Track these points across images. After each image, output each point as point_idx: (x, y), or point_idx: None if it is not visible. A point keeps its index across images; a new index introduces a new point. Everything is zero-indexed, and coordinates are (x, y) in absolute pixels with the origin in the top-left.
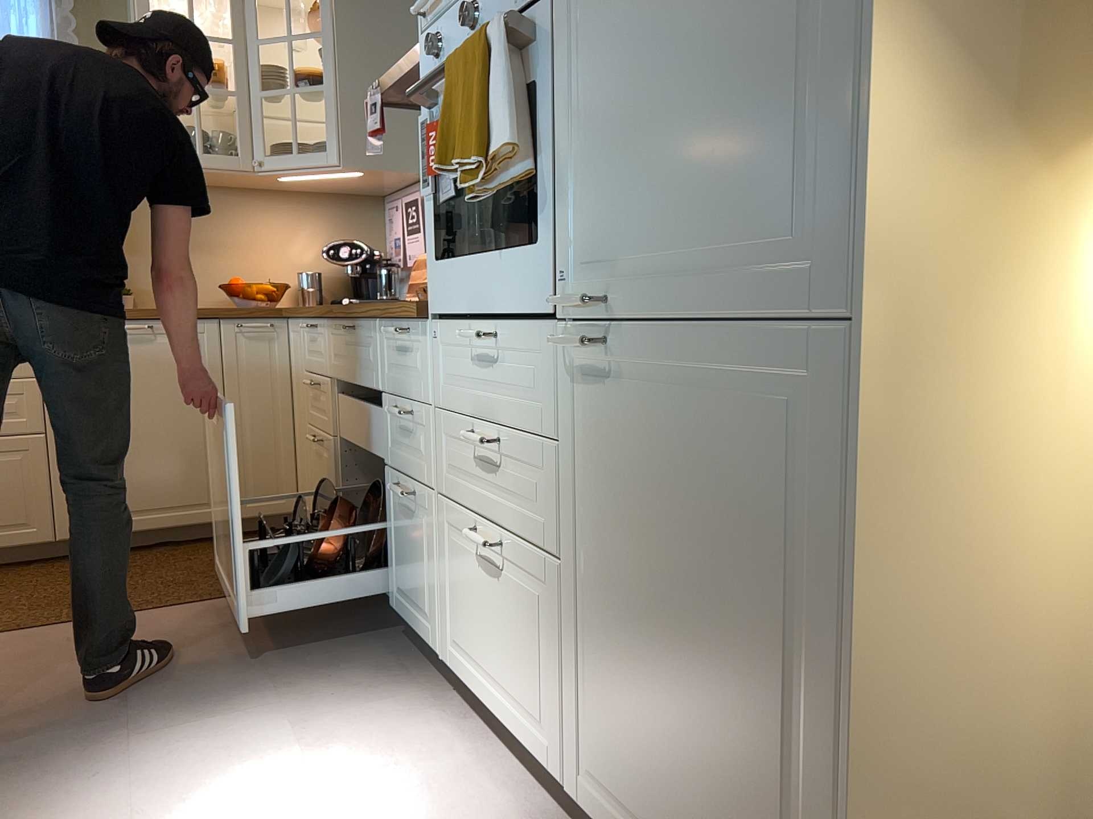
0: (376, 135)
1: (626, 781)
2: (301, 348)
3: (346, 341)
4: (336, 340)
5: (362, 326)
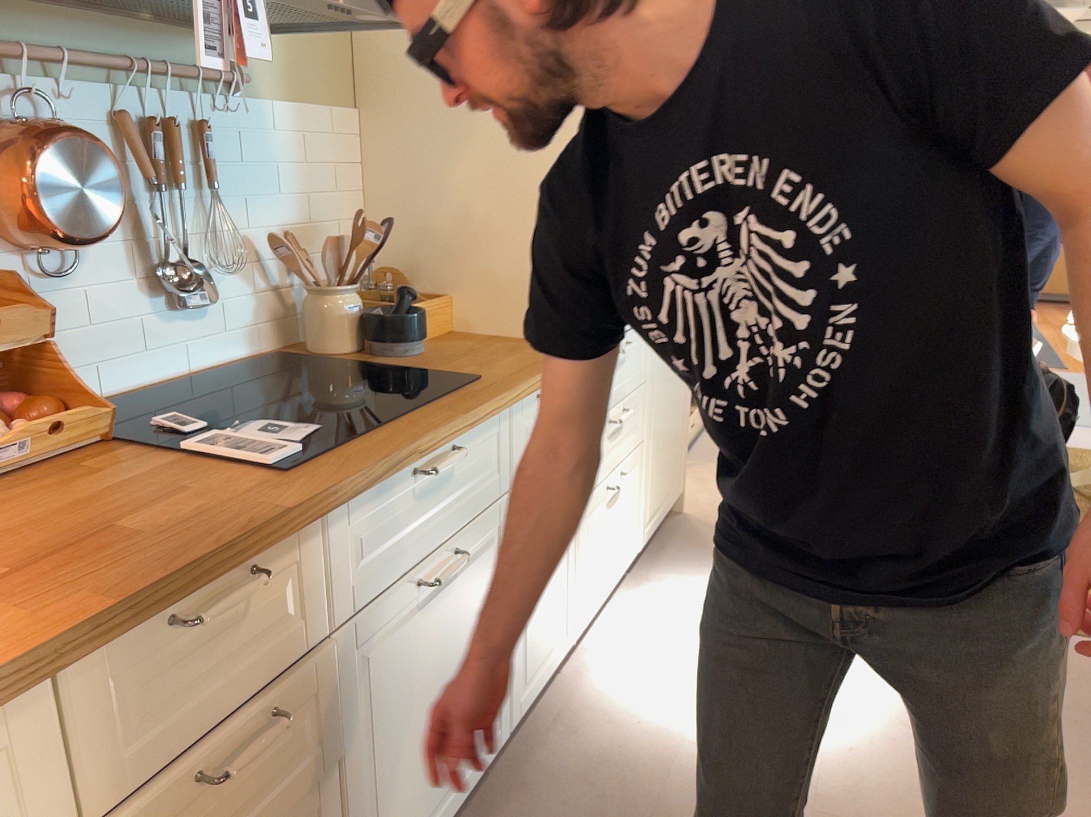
0: (237, 69)
1: (656, 499)
2: (36, 794)
3: (413, 498)
4: (371, 522)
5: (474, 434)
